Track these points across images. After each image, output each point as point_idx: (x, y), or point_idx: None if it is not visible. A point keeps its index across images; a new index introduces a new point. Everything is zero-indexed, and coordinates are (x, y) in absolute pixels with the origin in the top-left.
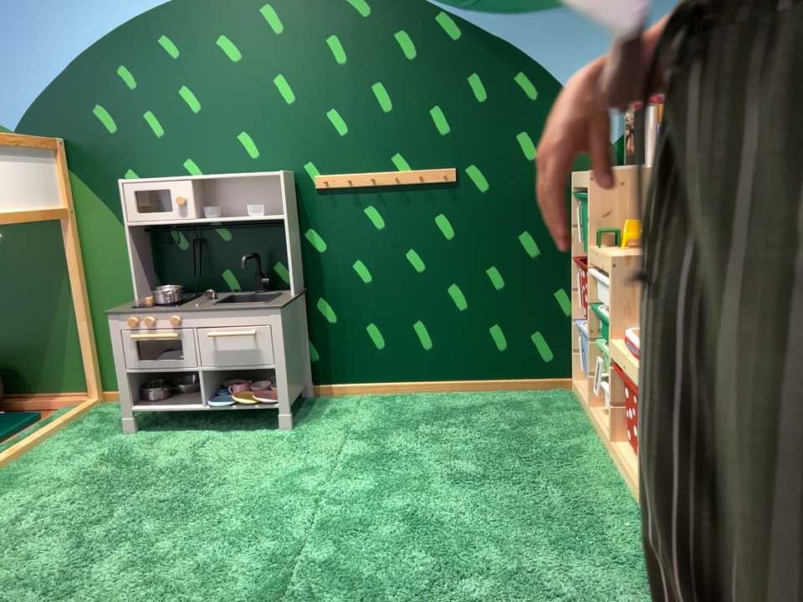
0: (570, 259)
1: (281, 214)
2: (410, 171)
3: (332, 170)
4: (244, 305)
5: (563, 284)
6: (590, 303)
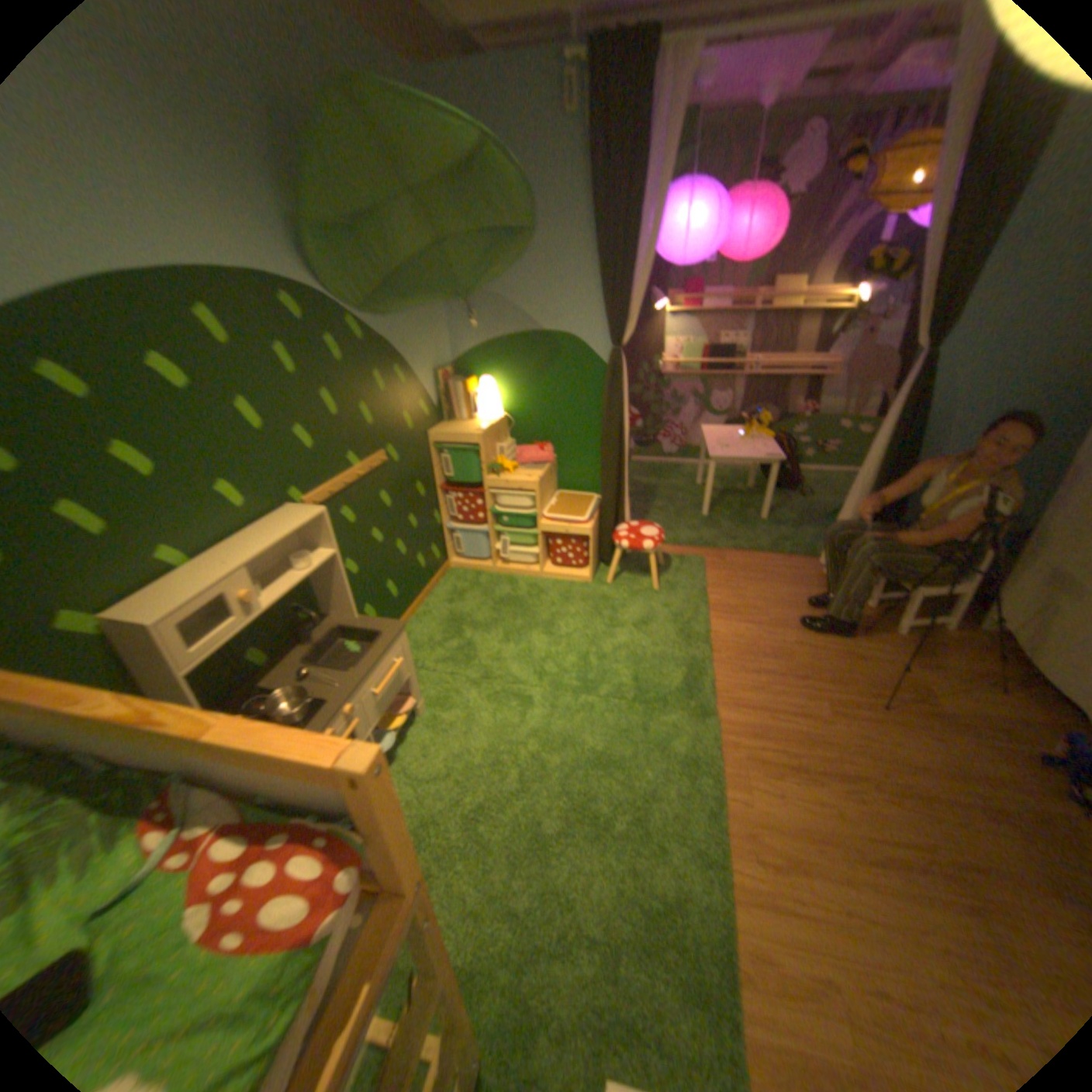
0: (434, 489)
1: (329, 551)
2: (361, 465)
3: (310, 488)
4: (373, 646)
5: (434, 507)
6: (490, 510)
